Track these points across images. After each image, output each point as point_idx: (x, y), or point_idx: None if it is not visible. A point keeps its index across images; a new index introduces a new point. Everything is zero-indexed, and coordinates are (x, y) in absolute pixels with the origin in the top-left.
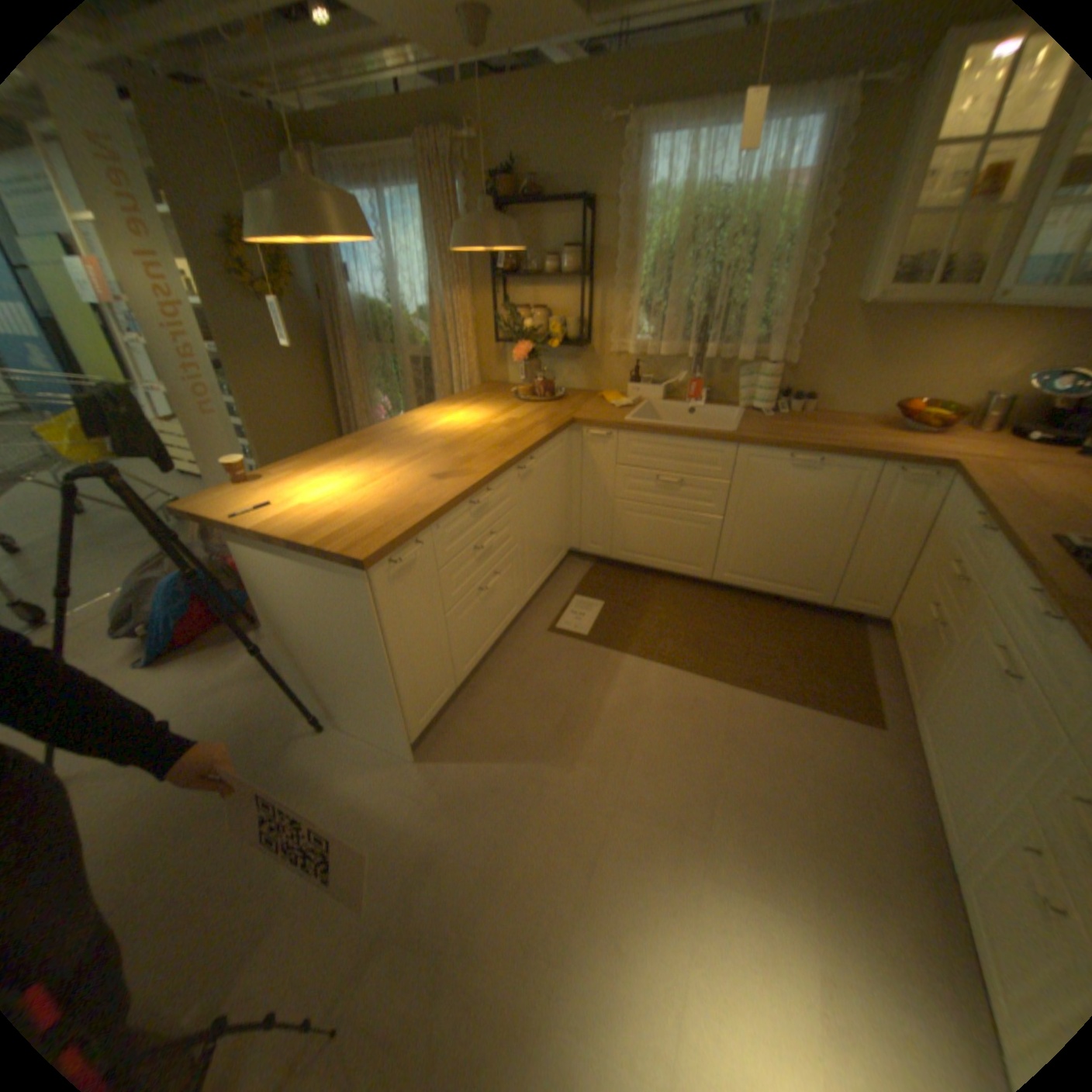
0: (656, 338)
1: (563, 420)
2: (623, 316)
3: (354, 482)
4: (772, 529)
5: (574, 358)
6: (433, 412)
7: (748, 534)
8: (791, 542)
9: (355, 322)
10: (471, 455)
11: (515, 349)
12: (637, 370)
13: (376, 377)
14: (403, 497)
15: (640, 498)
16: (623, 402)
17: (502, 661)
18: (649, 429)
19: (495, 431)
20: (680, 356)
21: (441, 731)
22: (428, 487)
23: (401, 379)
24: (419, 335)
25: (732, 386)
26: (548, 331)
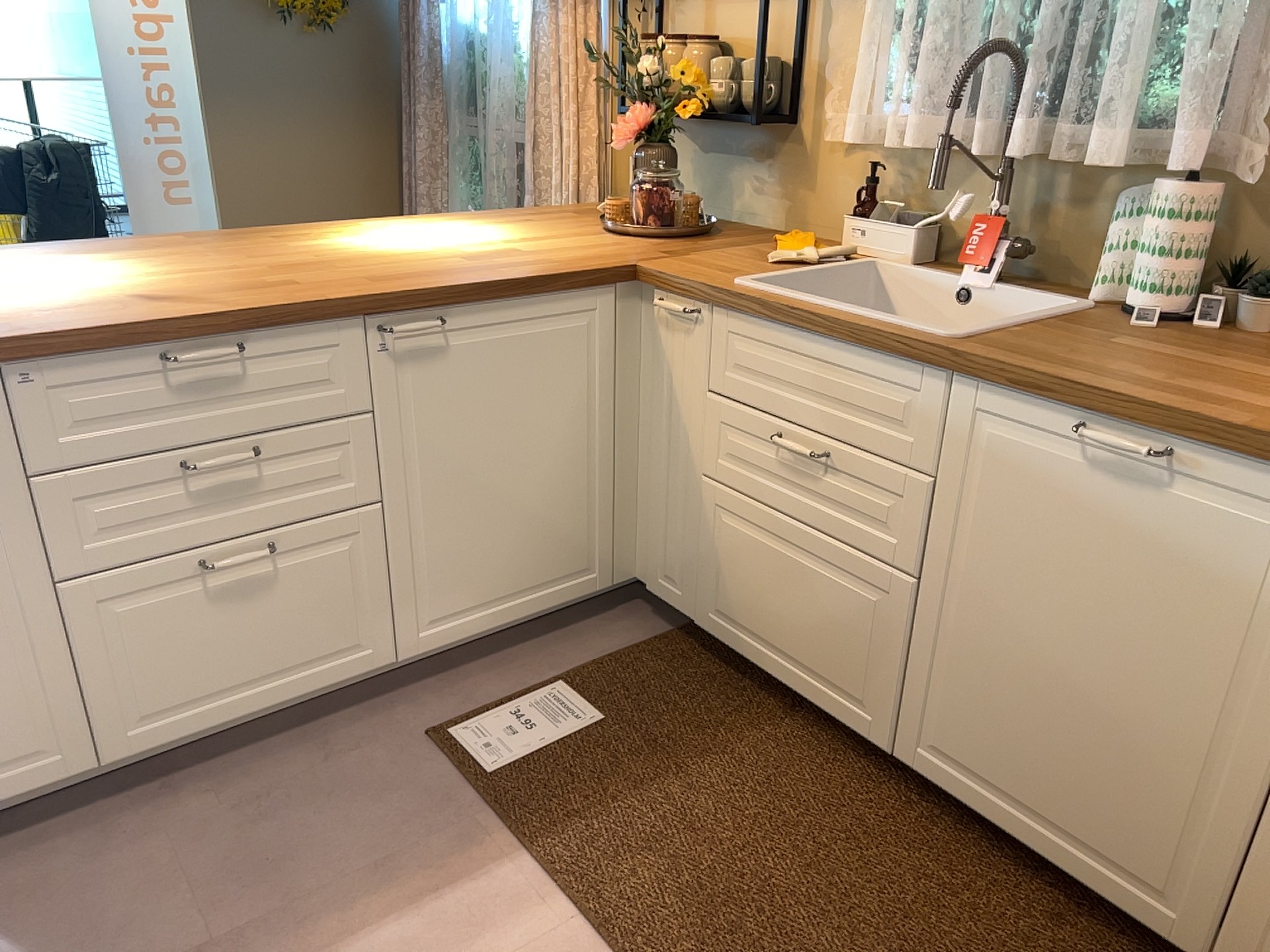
0: (905, 108)
1: (604, 264)
2: (857, 60)
3: (31, 282)
4: (1034, 649)
5: (764, 157)
6: (410, 224)
7: (974, 646)
8: (1086, 705)
9: (449, 78)
10: (293, 282)
11: (620, 122)
12: (868, 188)
13: (457, 178)
14: (27, 312)
15: (748, 483)
16: (792, 254)
17: (279, 757)
18: (763, 306)
19: (431, 260)
20: (974, 161)
21: (26, 842)
22: (100, 307)
23: (488, 185)
24: (523, 101)
25: (1094, 247)
26: (681, 85)
